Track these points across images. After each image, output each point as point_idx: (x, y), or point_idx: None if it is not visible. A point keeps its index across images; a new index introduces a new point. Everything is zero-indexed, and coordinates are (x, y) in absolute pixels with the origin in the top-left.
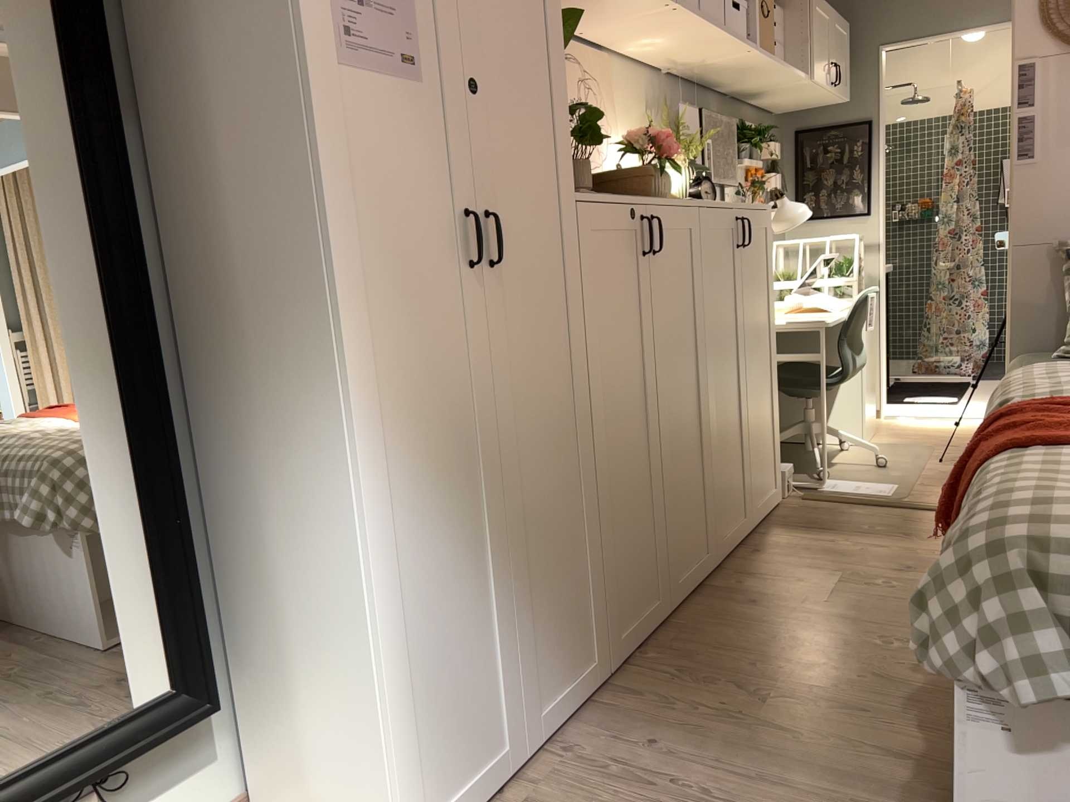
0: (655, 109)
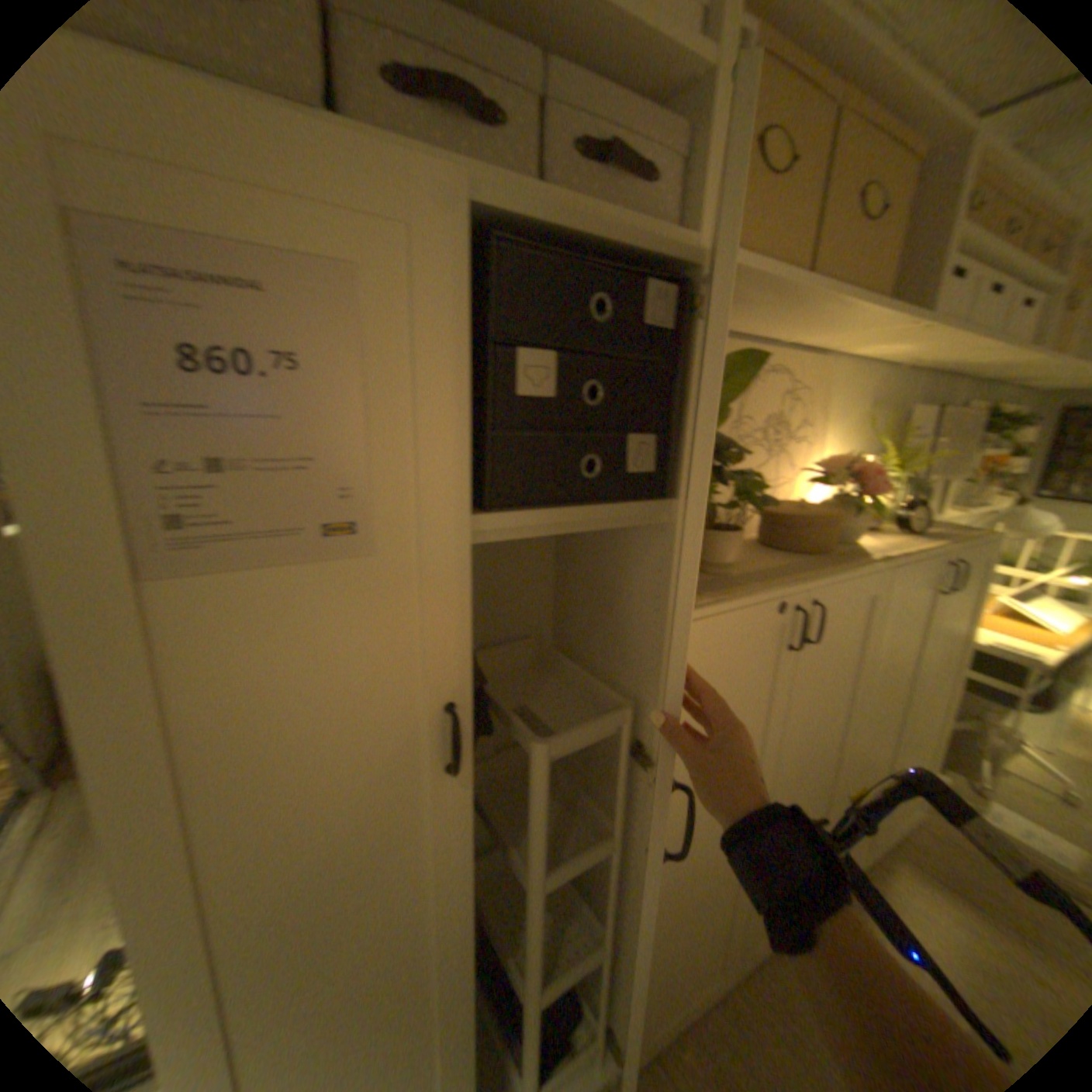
0: (883, 406)
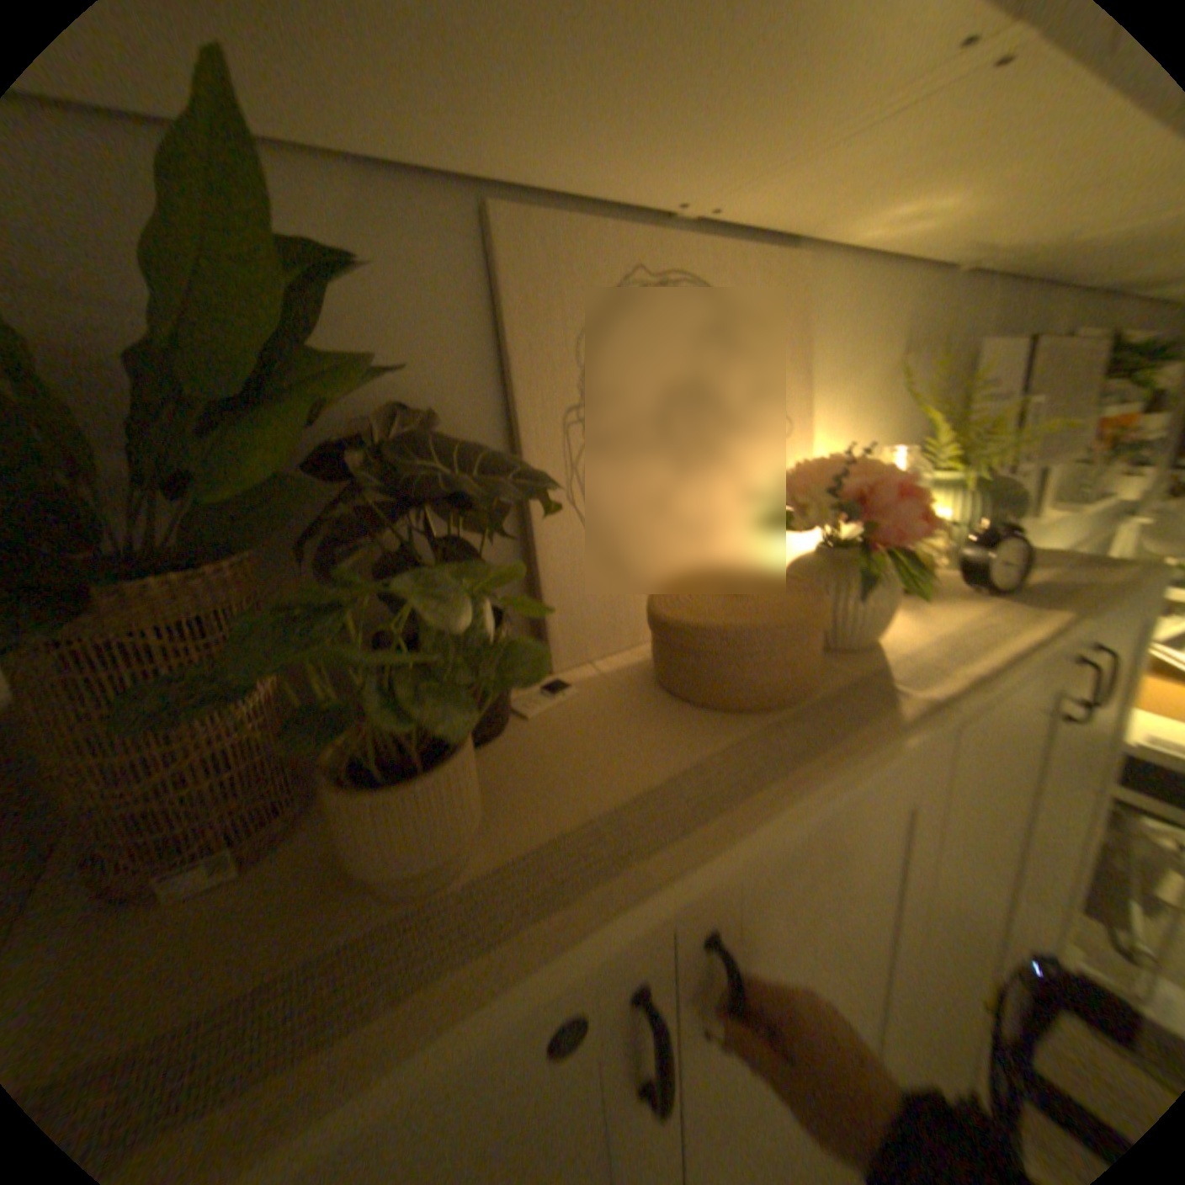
0: (927, 346)
